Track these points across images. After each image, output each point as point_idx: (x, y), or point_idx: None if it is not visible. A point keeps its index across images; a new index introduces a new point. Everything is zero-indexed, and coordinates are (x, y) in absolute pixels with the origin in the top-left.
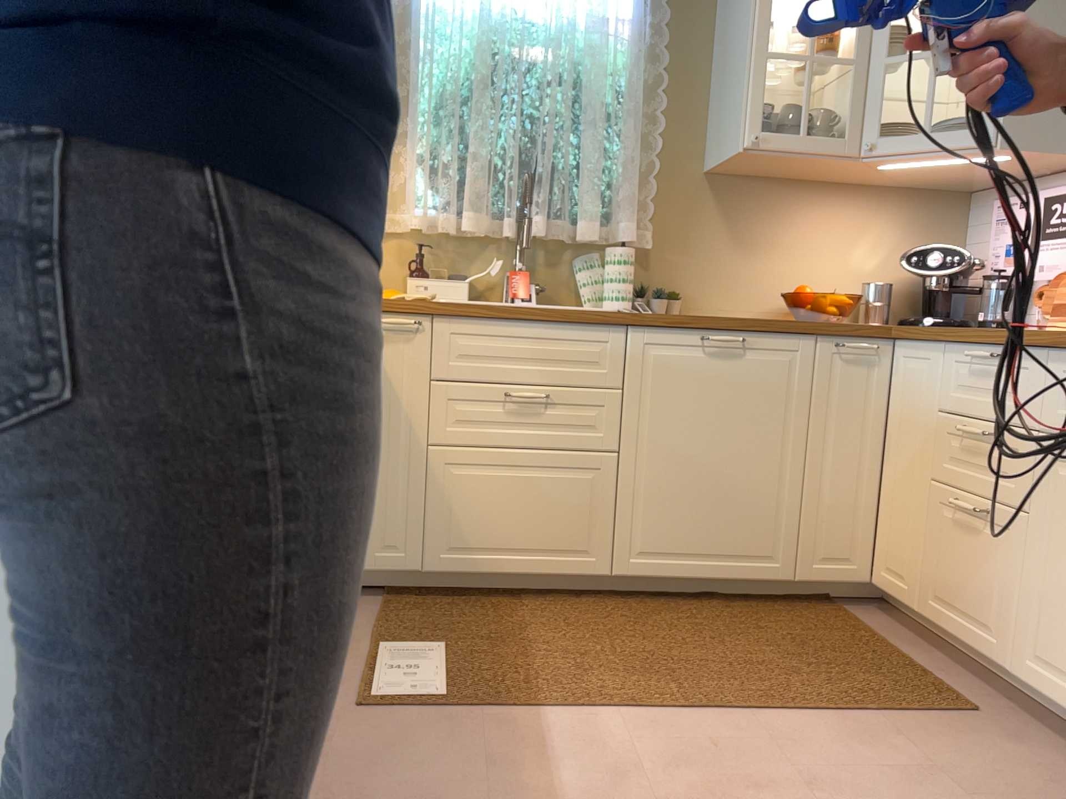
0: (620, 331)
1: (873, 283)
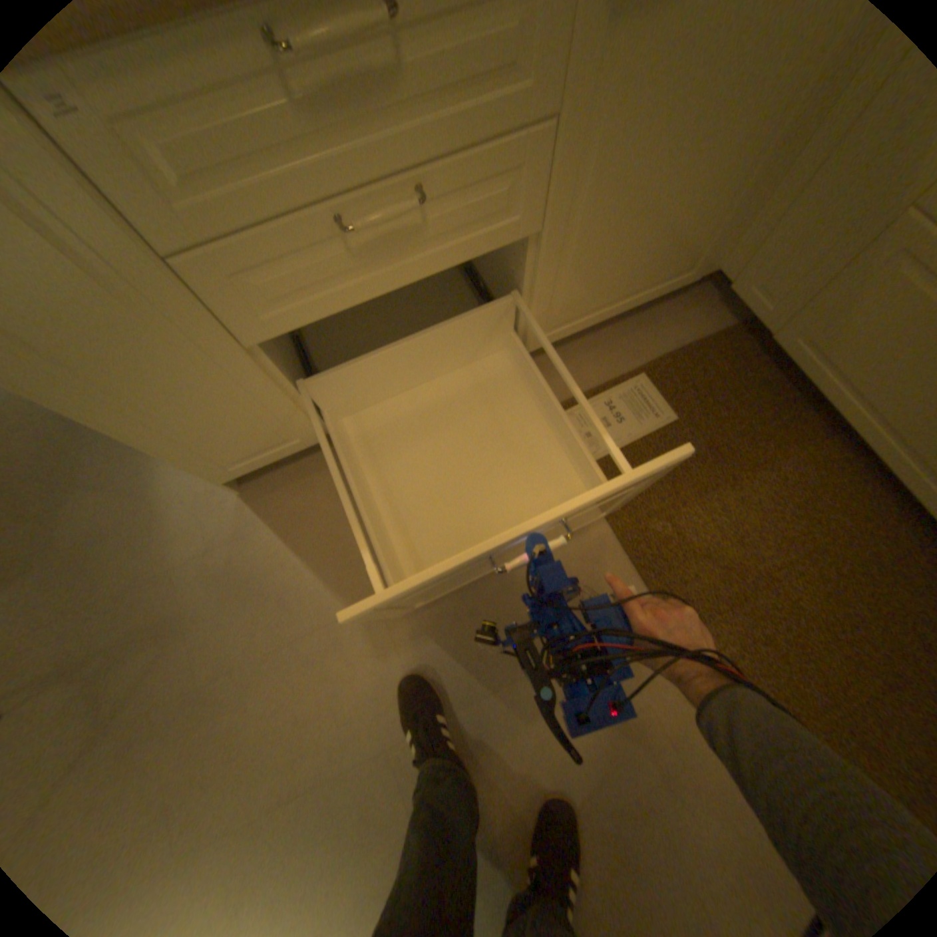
0: None
1: None
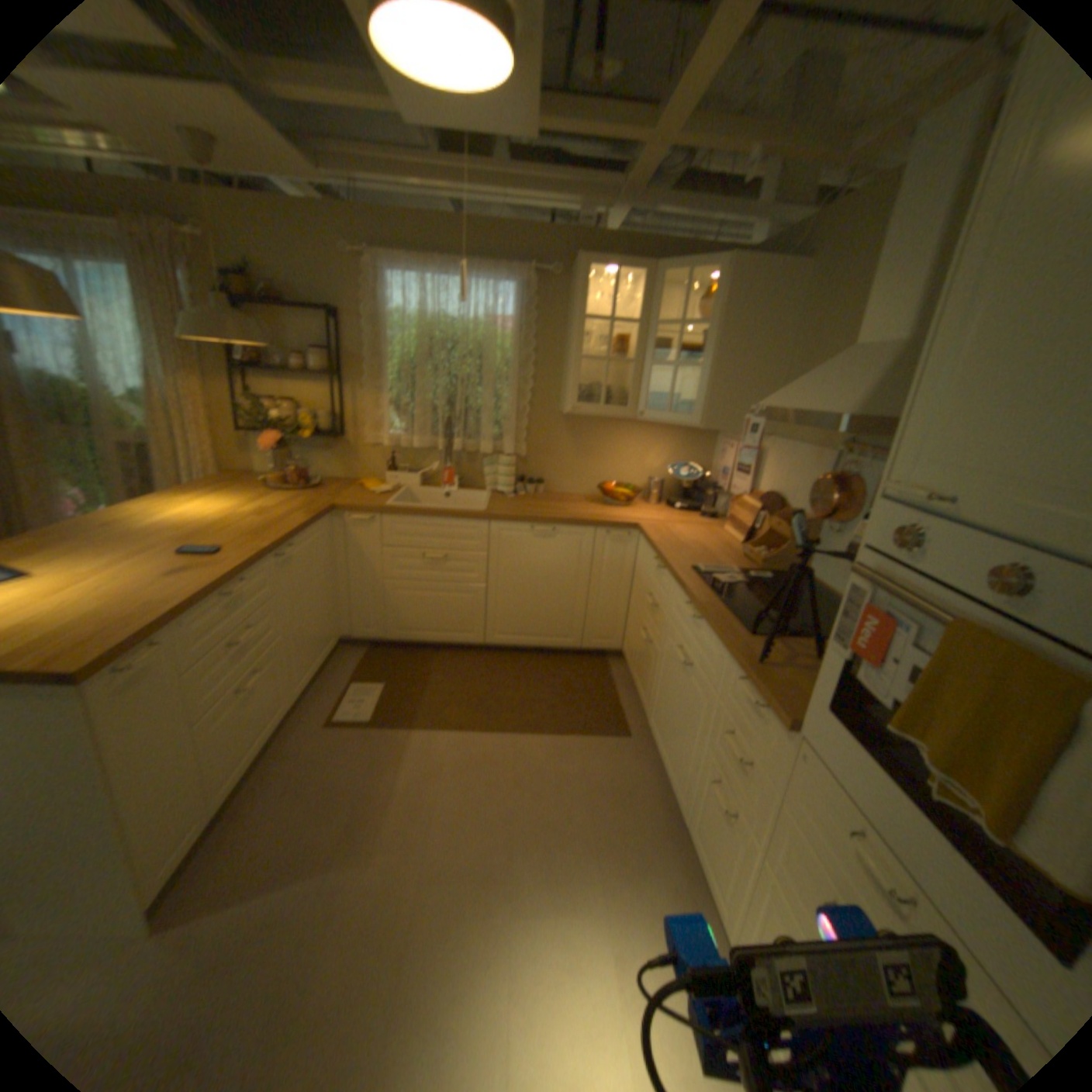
0: (486, 523)
1: (657, 476)
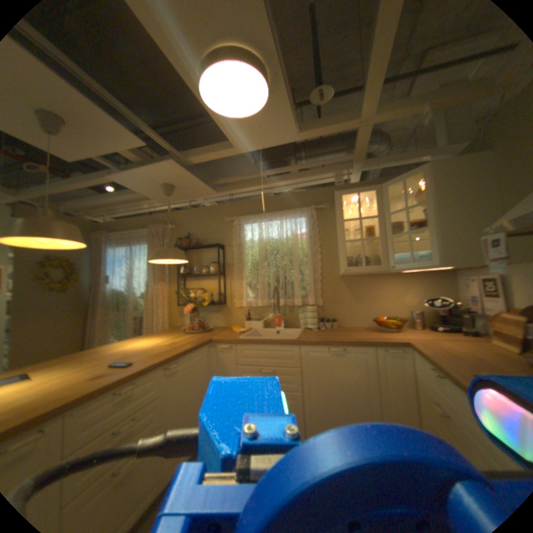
0: (297, 347)
1: (417, 310)
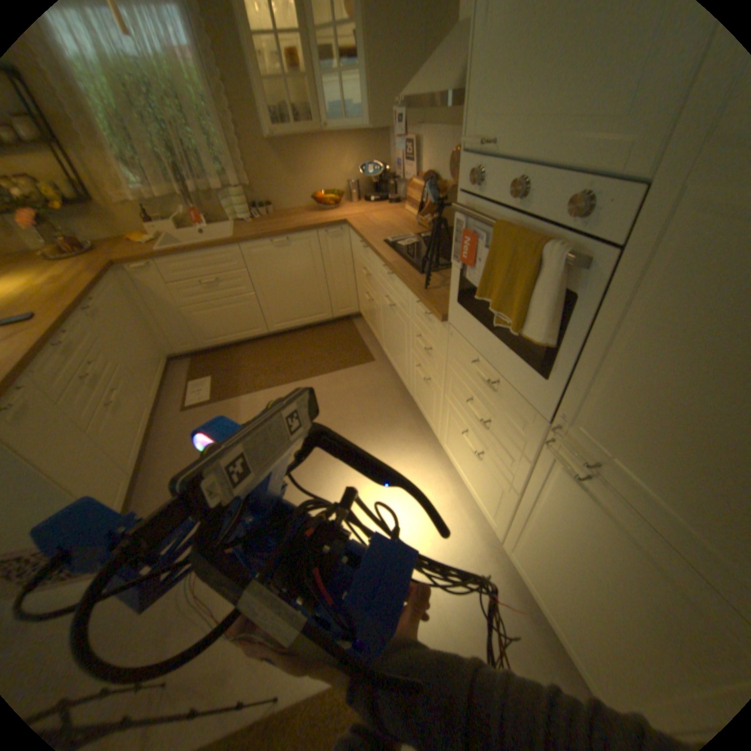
0: (235, 247)
1: (352, 179)
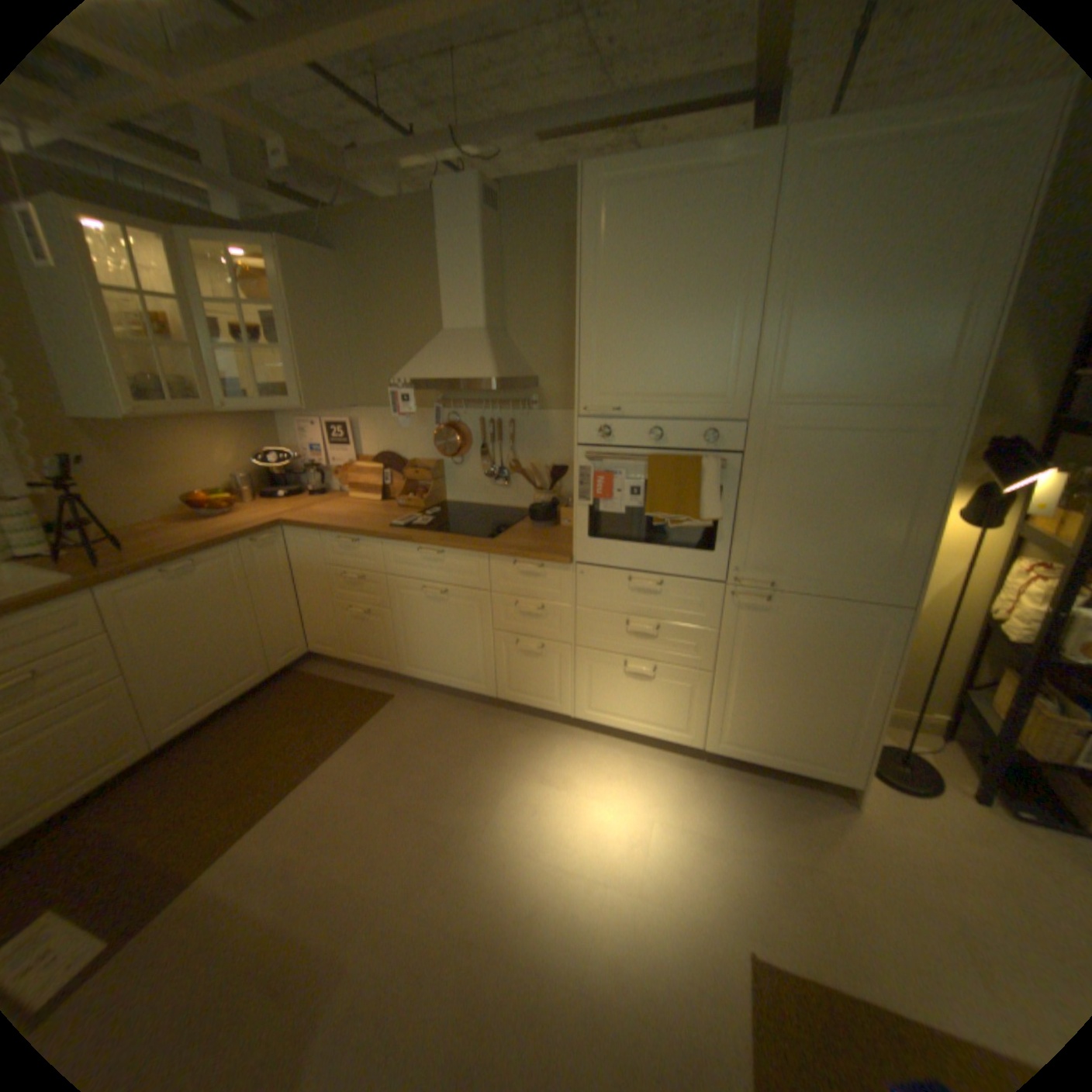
0: (85, 596)
1: (232, 474)
